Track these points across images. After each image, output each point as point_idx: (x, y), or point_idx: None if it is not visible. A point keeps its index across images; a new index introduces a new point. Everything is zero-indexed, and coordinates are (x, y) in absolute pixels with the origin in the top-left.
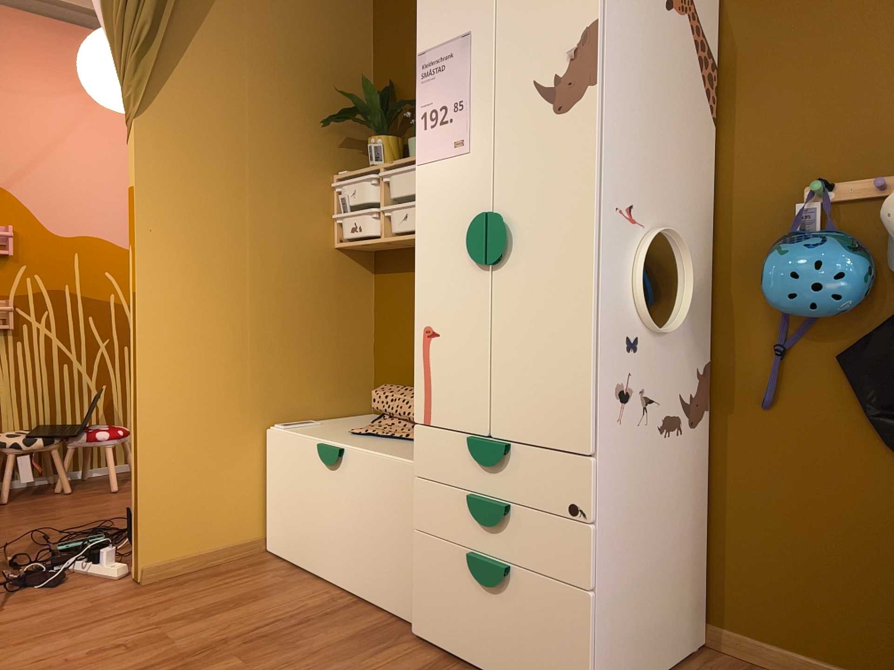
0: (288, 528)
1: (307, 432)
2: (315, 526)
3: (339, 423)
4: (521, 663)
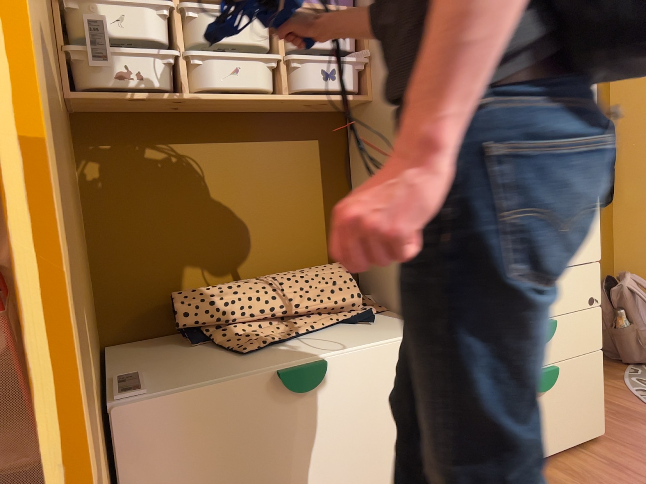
0: None
1: (200, 378)
2: None
3: (154, 361)
4: (564, 429)
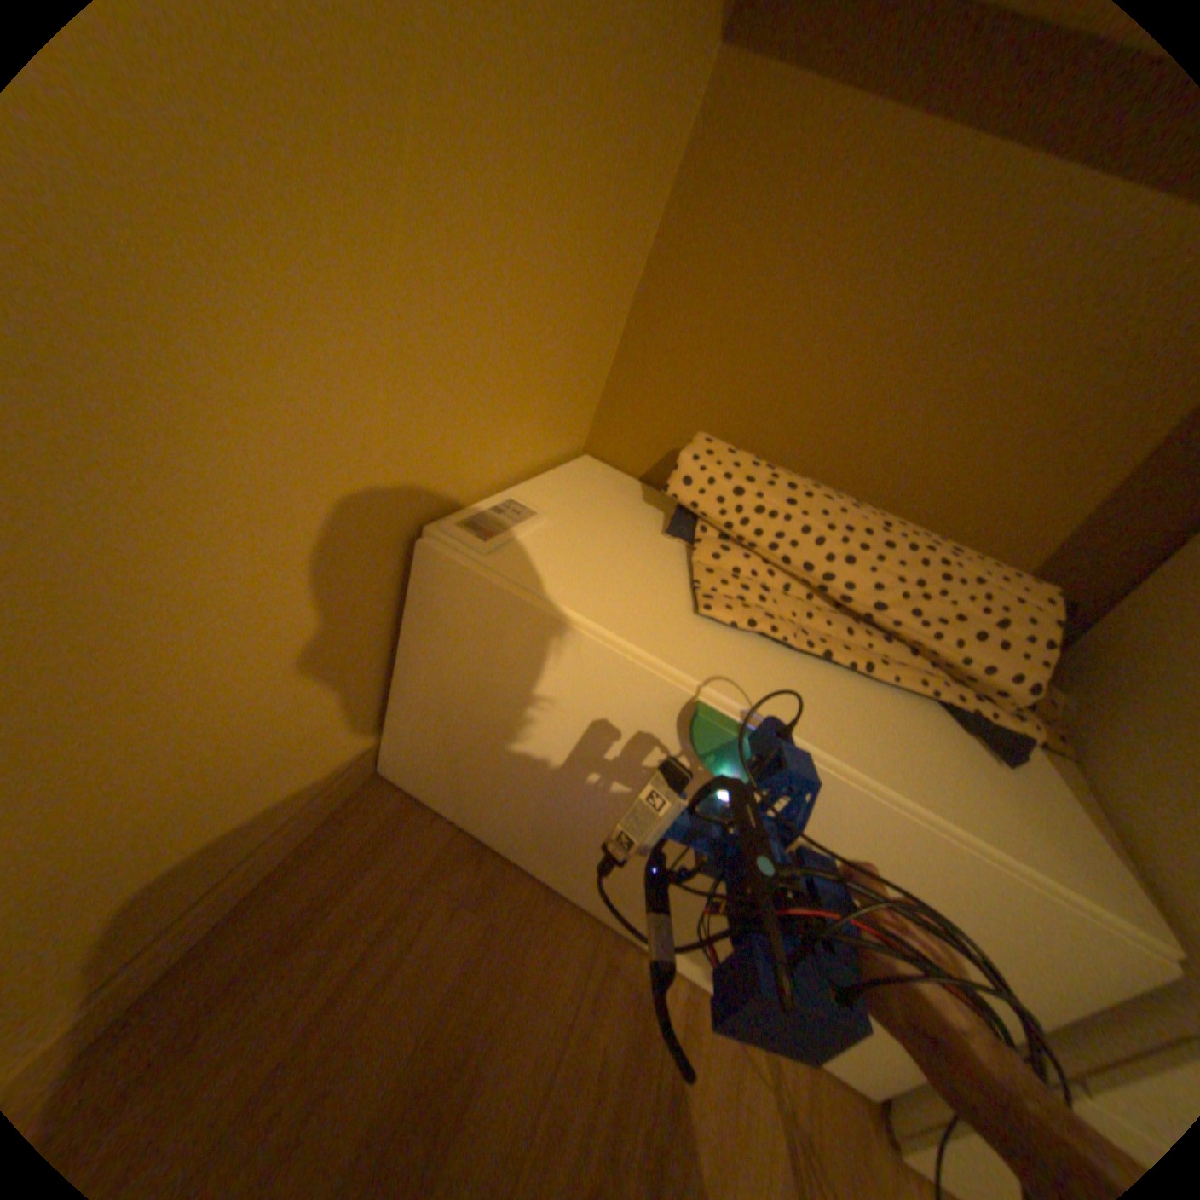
0: (482, 780)
1: (591, 590)
2: (593, 826)
3: (592, 512)
4: None
